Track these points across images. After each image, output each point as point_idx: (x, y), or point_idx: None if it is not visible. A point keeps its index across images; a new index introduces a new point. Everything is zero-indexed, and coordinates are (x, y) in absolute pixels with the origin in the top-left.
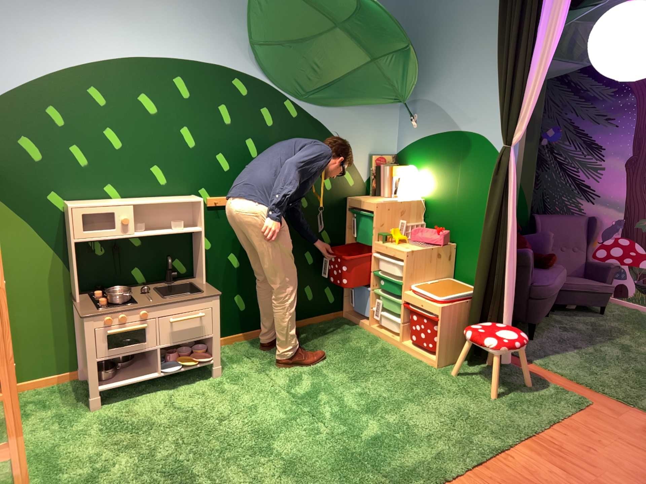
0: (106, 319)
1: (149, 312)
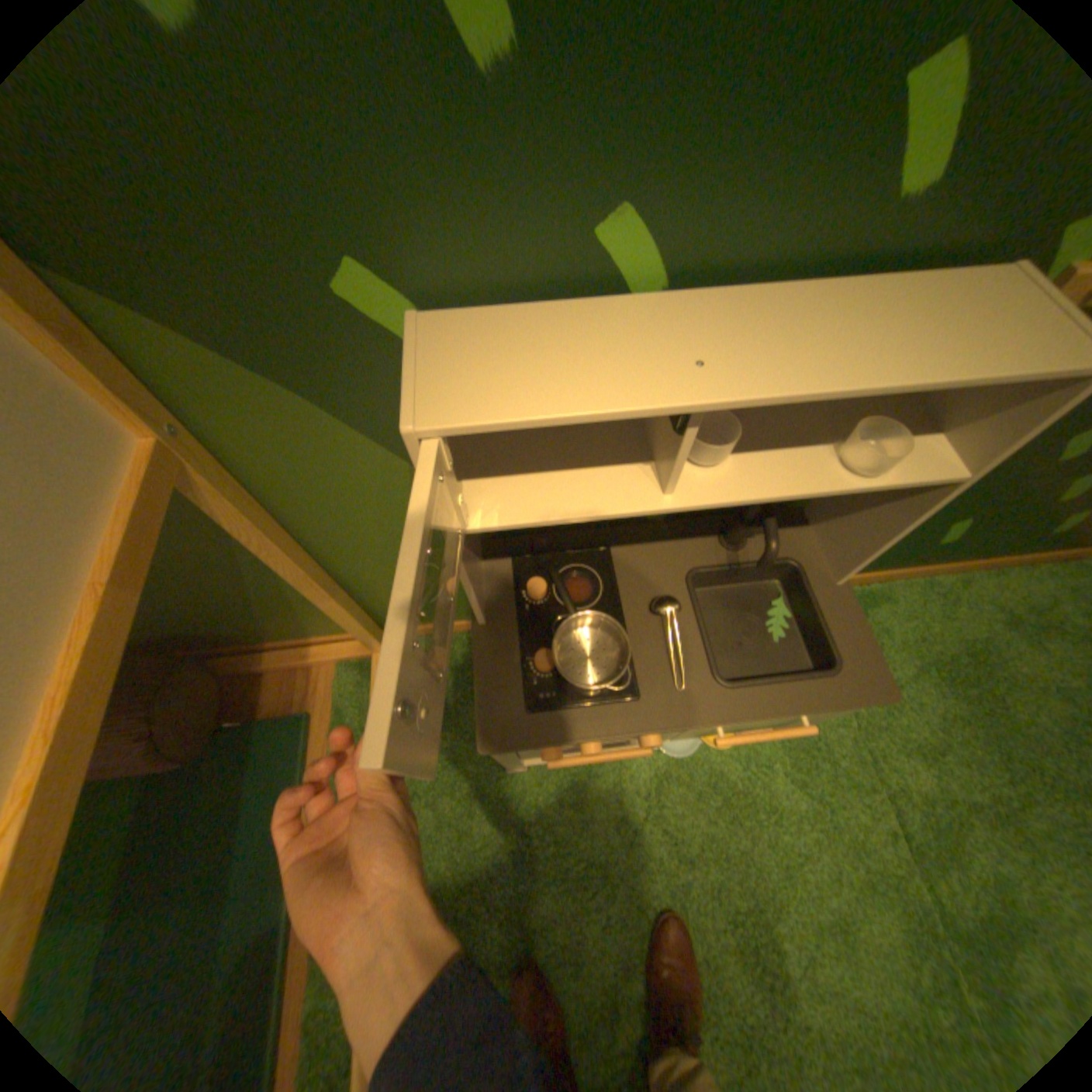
0: (545, 753)
1: (668, 736)
